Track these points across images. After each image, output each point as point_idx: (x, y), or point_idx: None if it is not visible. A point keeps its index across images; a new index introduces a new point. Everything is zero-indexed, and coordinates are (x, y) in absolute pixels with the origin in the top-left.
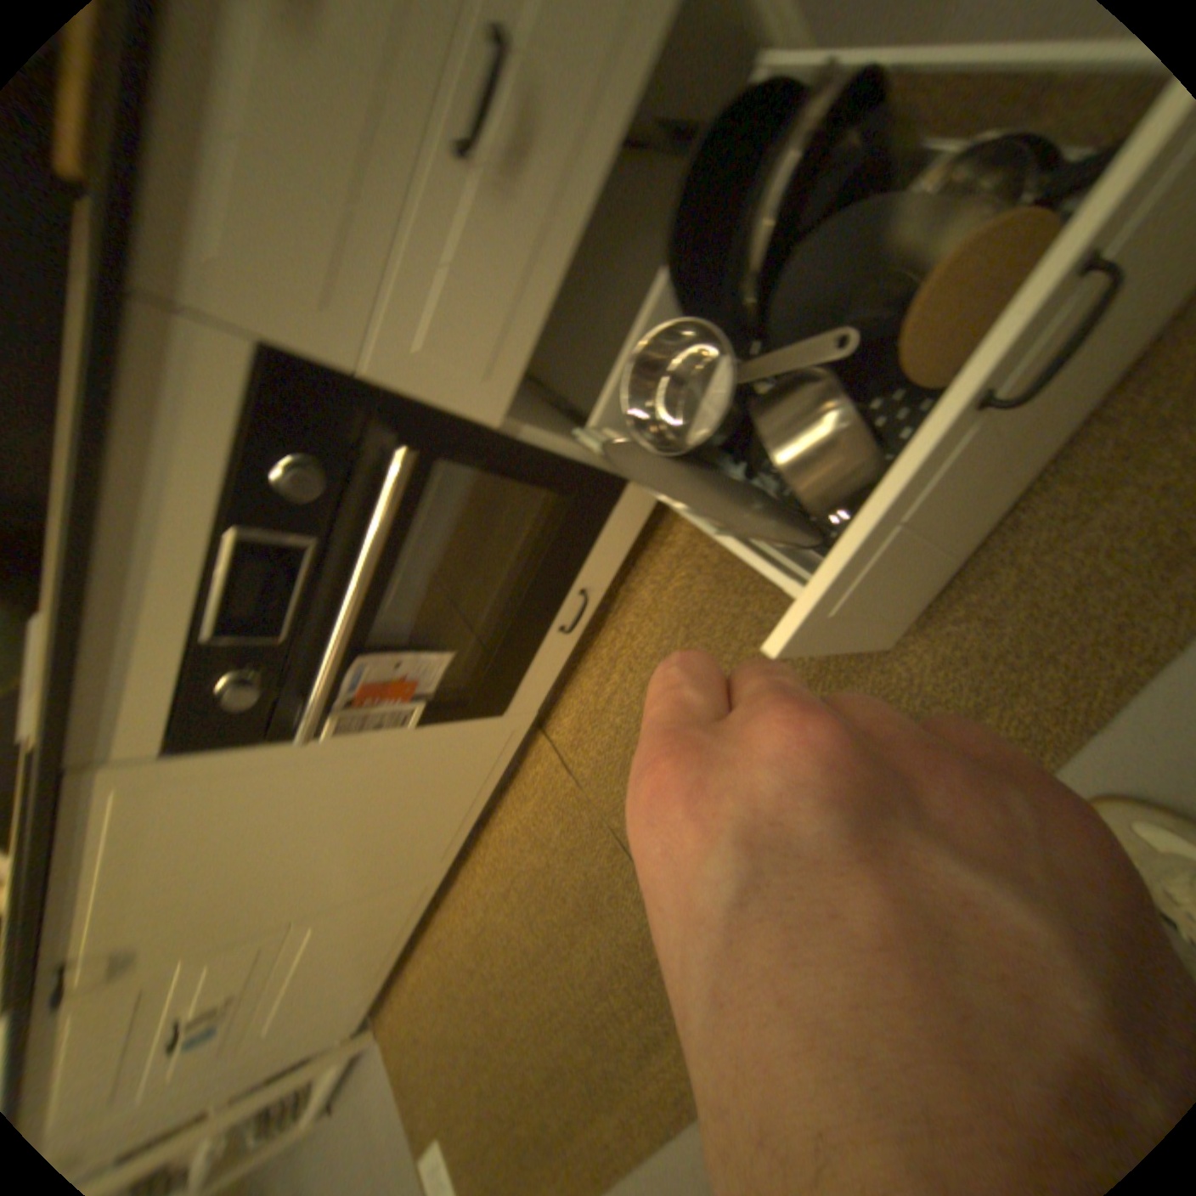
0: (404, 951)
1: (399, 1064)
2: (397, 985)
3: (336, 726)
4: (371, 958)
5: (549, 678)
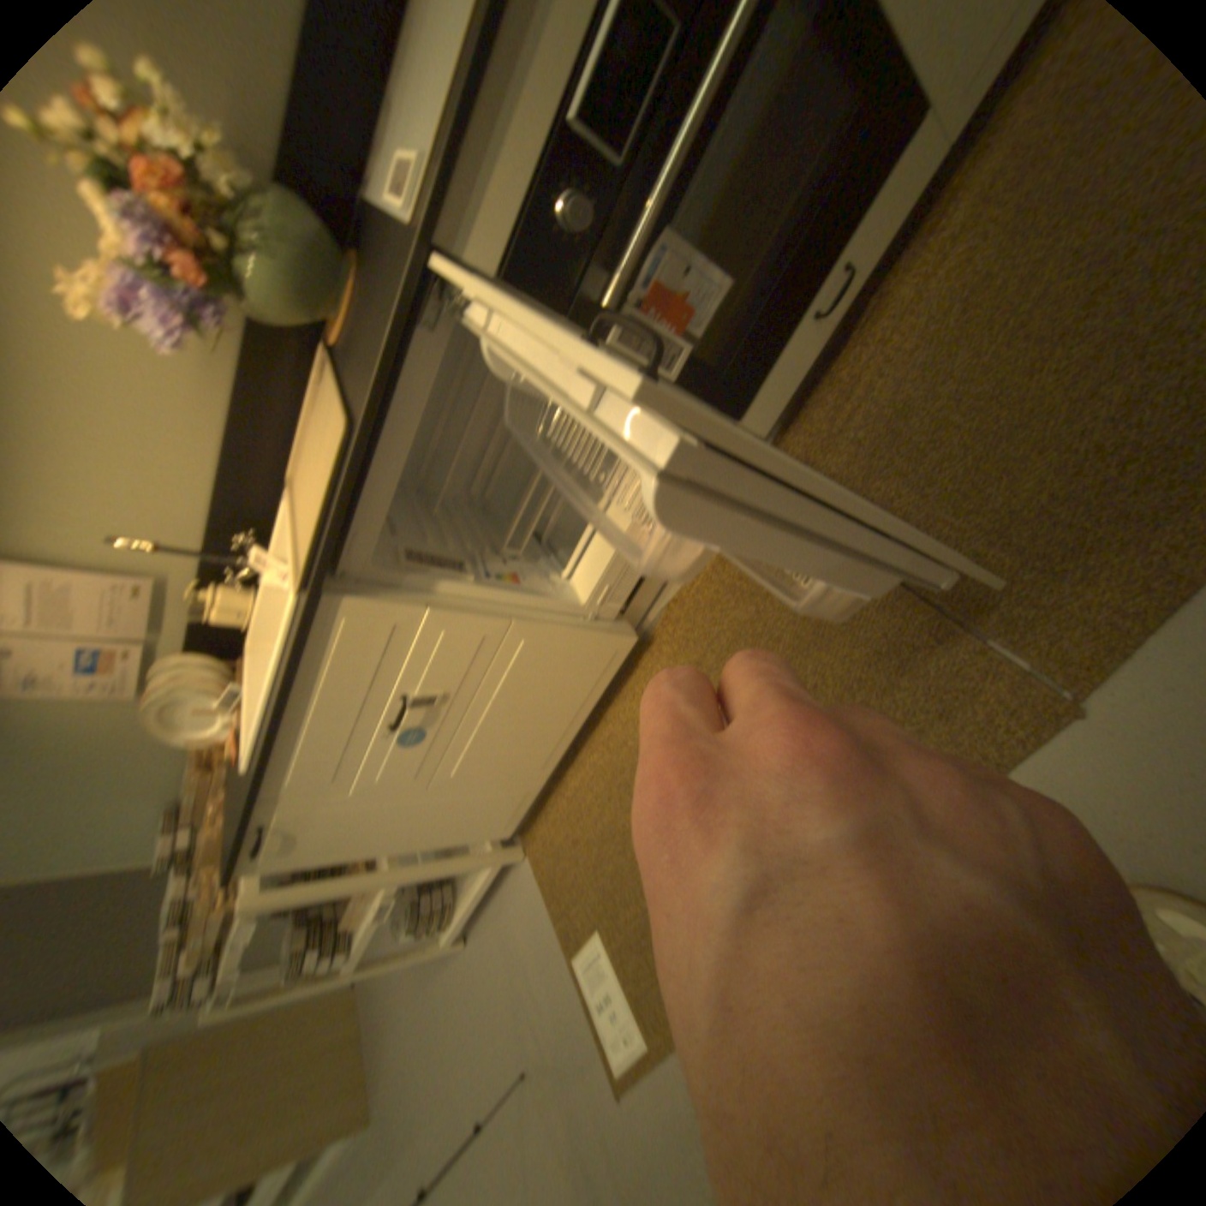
0: (573, 742)
1: (549, 876)
2: (551, 799)
3: (621, 329)
4: (549, 727)
5: (787, 391)
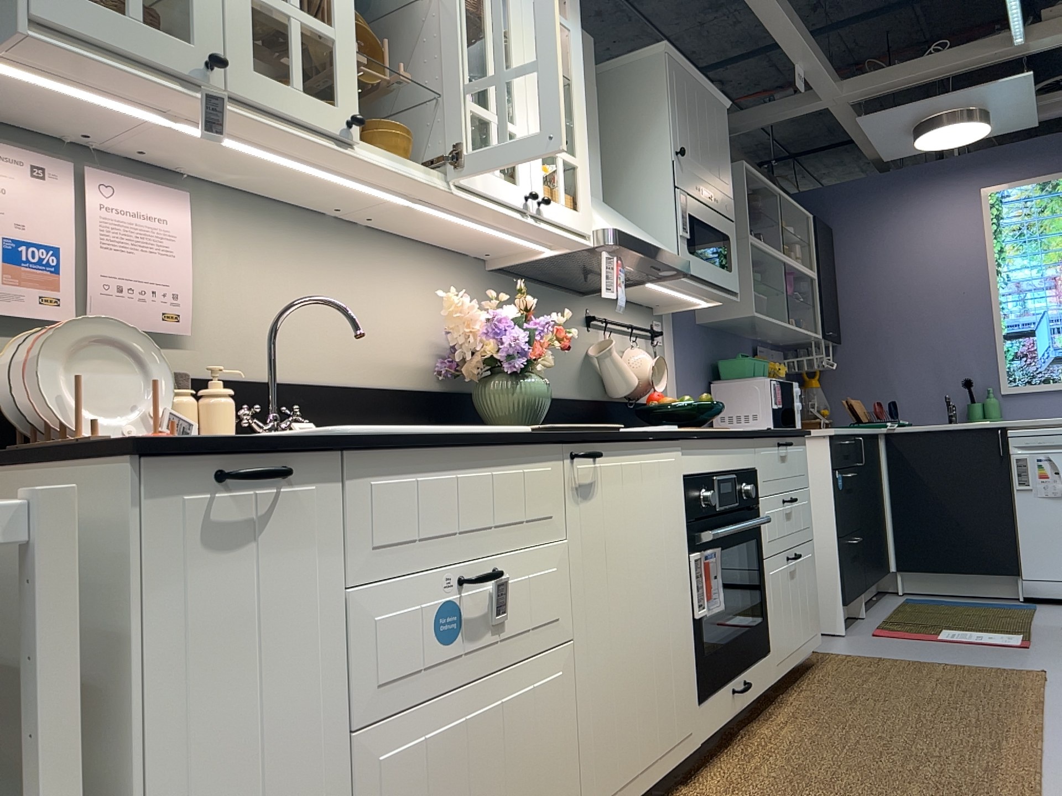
0: None
1: None
2: None
3: (698, 558)
4: None
5: (716, 721)
